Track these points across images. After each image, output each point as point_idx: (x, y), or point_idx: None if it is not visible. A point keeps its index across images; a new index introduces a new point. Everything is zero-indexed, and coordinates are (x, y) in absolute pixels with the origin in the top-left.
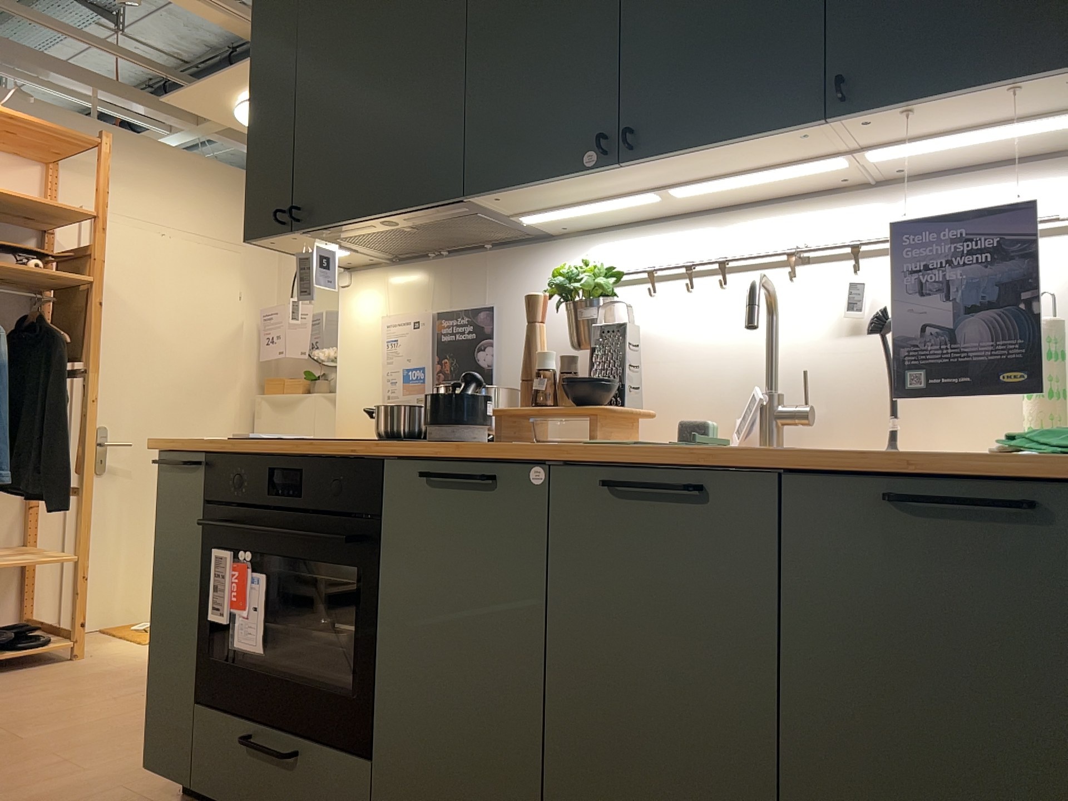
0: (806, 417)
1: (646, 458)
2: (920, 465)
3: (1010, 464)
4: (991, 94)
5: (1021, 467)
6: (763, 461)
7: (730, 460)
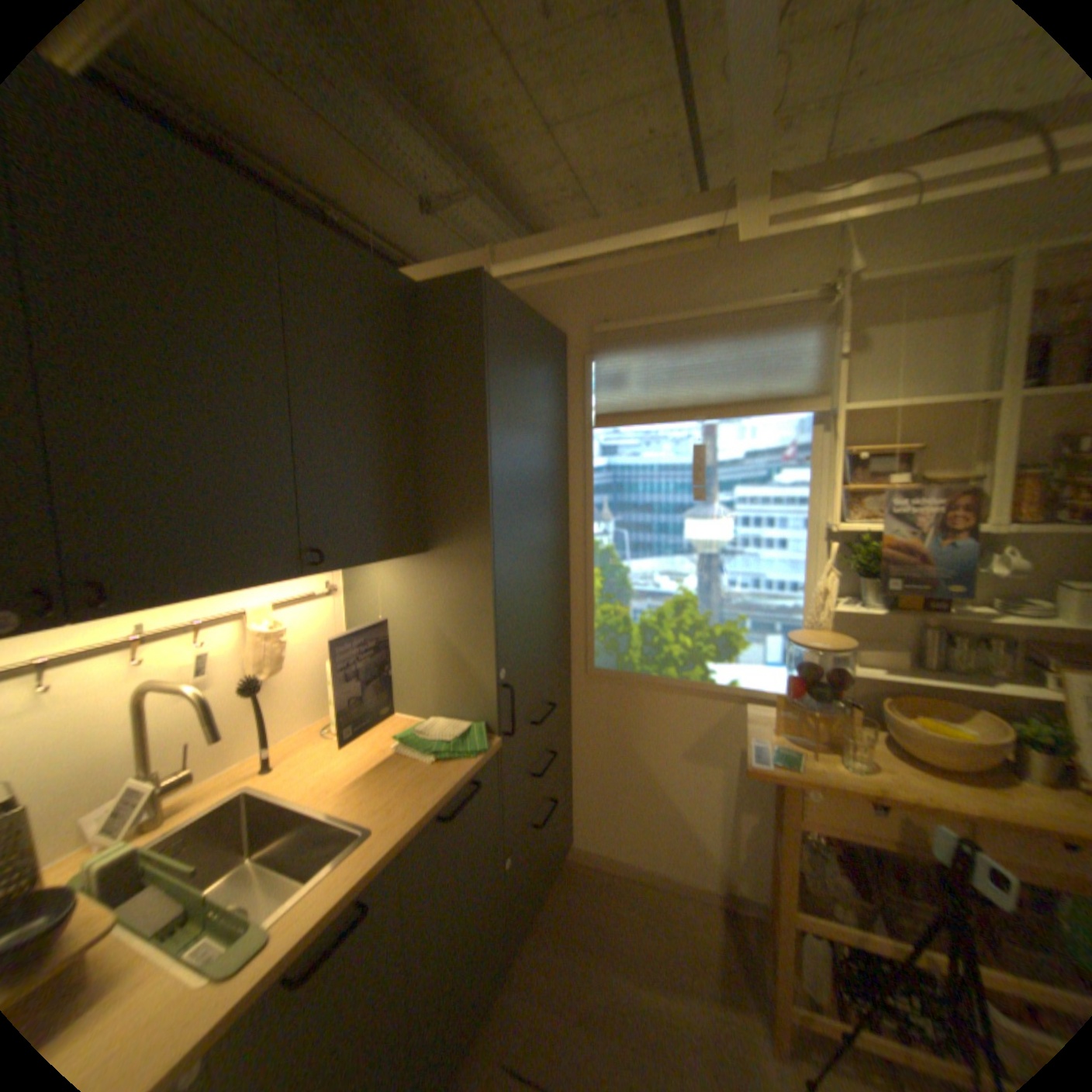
0: (186, 780)
1: (309, 926)
2: (450, 796)
3: (473, 773)
4: (373, 562)
5: (466, 770)
6: (395, 852)
7: (378, 869)
